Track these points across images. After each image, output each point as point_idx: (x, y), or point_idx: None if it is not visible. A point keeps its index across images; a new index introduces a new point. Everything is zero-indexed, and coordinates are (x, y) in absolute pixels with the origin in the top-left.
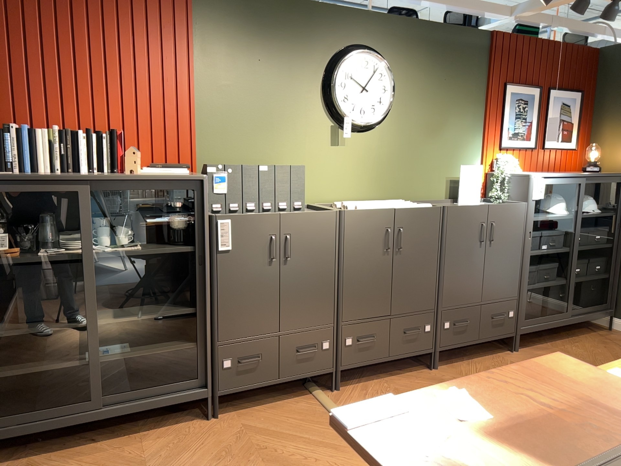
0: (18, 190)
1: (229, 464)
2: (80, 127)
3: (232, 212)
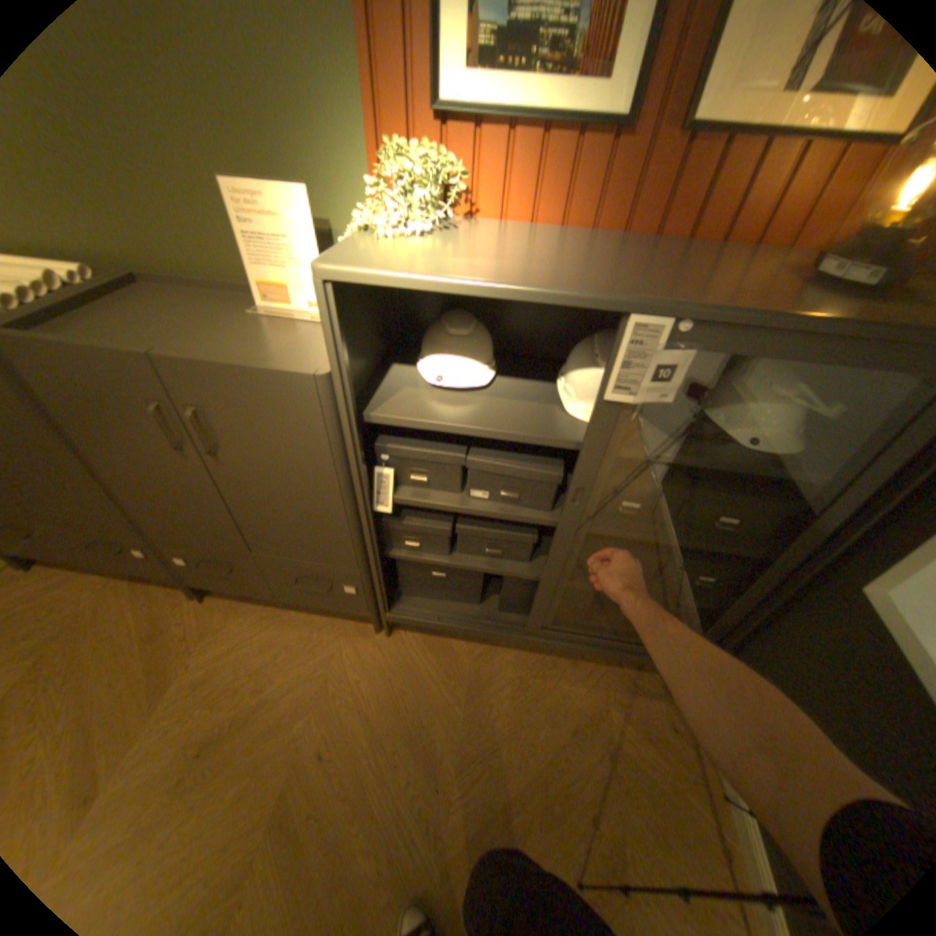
0: None
1: None
2: None
3: None
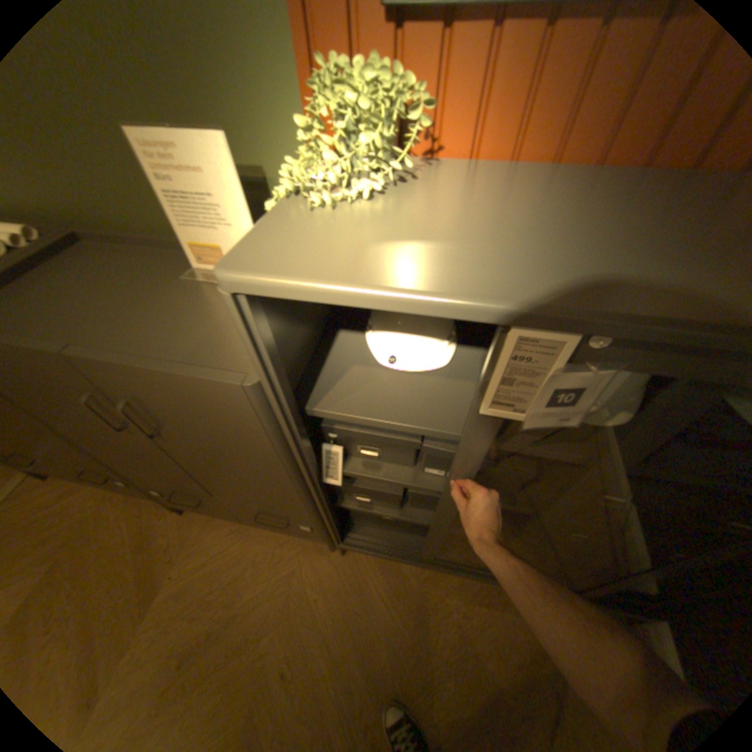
0: None
1: None
2: None
3: None
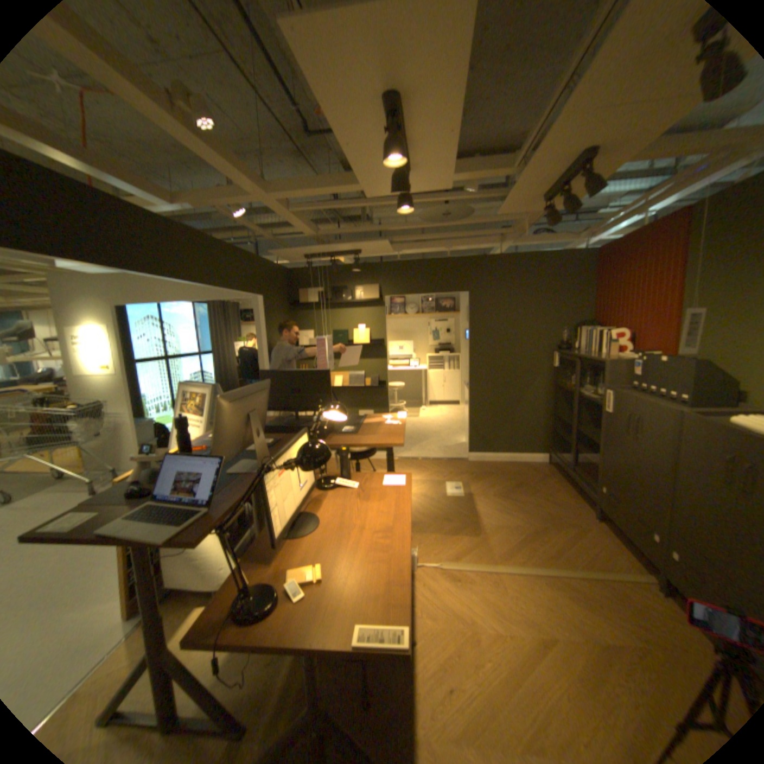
0: (566, 358)
1: (546, 519)
2: (627, 326)
3: (644, 391)
